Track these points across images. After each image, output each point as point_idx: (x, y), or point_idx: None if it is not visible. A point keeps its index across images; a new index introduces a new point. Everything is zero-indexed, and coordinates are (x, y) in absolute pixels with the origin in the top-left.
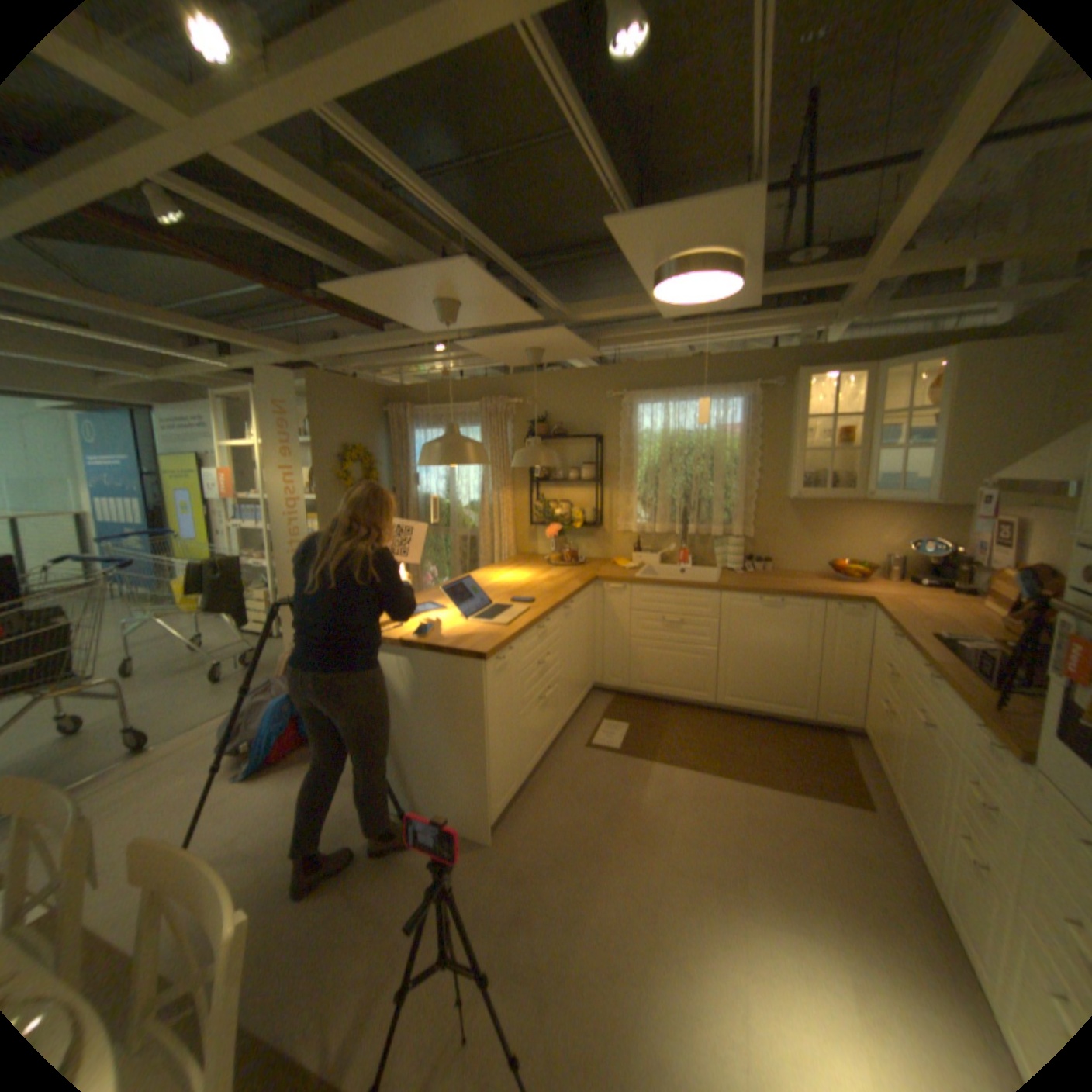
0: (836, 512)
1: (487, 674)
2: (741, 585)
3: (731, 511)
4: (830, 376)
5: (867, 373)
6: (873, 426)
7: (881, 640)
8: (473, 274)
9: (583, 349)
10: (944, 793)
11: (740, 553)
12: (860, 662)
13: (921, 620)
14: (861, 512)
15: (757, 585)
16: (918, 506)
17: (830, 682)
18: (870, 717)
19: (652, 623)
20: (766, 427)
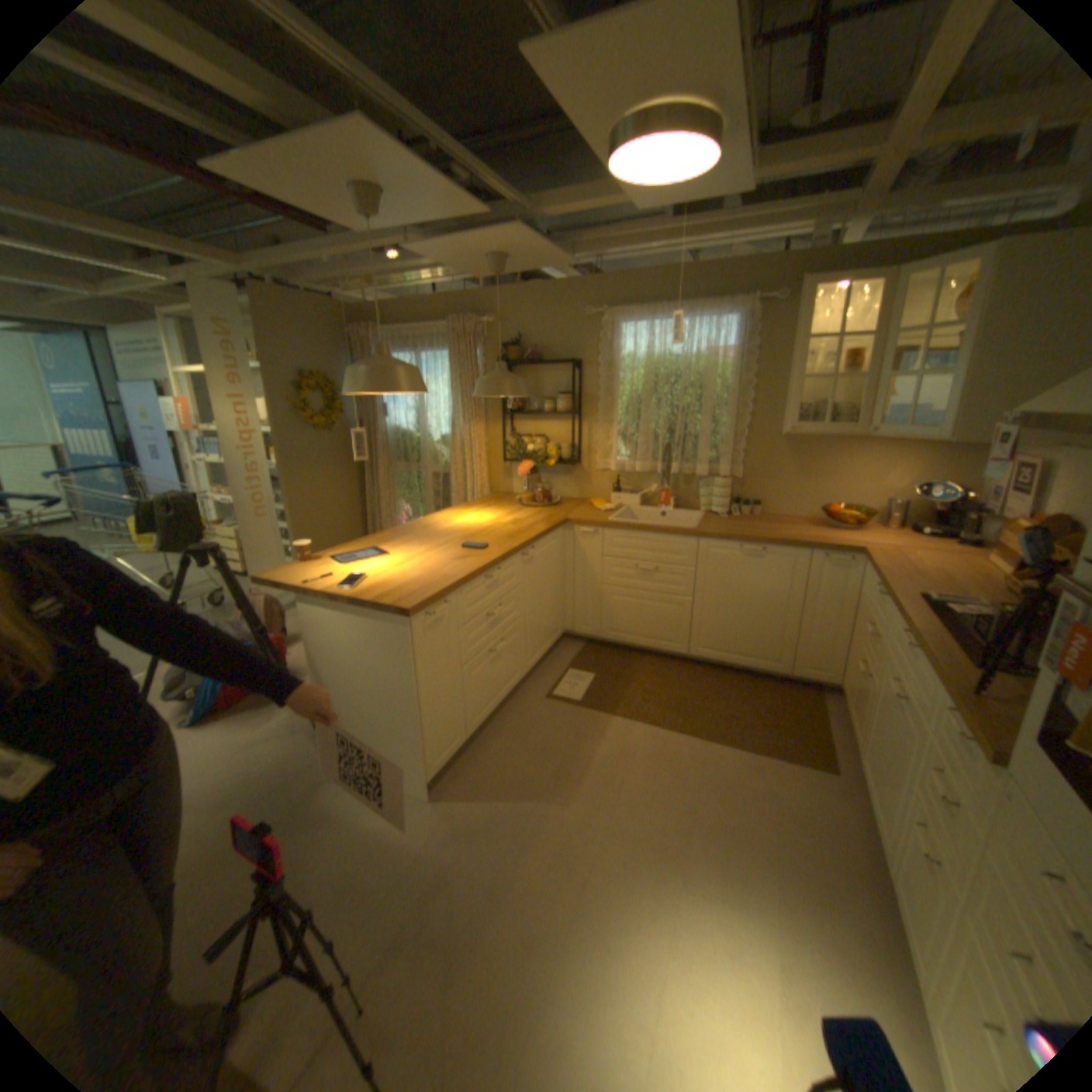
0: (836, 450)
1: (414, 632)
2: (721, 531)
3: (719, 447)
4: (841, 286)
5: (885, 281)
6: (885, 348)
7: (867, 595)
8: (376, 142)
9: (553, 254)
10: (907, 772)
11: (726, 495)
12: (843, 617)
13: (912, 576)
14: (864, 451)
15: (739, 532)
16: (930, 443)
17: (810, 637)
18: (849, 674)
19: (624, 570)
20: (764, 350)
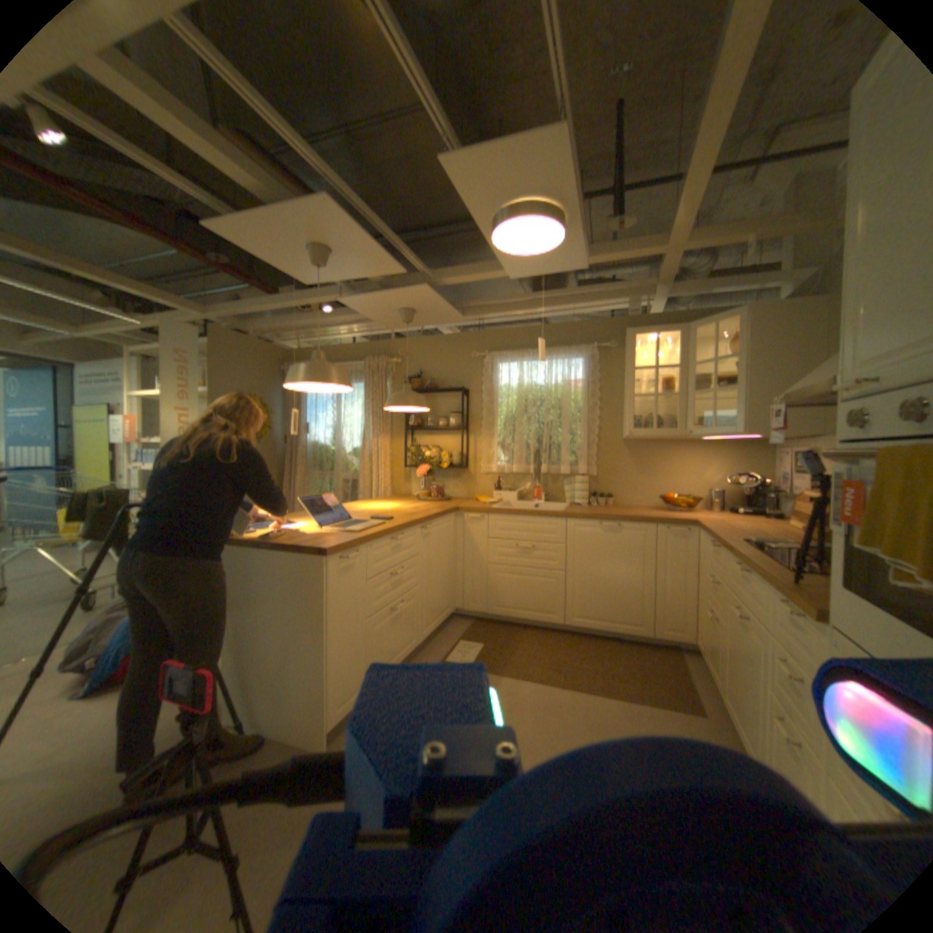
0: (664, 453)
1: (329, 570)
2: (583, 512)
3: (576, 453)
4: (652, 338)
5: (681, 335)
6: (688, 376)
7: (703, 556)
8: (336, 213)
9: (449, 311)
10: (757, 680)
11: (585, 488)
12: (688, 580)
13: (734, 532)
14: (684, 453)
15: (597, 513)
16: (730, 447)
17: (664, 600)
18: (699, 631)
19: (506, 549)
20: (604, 382)
